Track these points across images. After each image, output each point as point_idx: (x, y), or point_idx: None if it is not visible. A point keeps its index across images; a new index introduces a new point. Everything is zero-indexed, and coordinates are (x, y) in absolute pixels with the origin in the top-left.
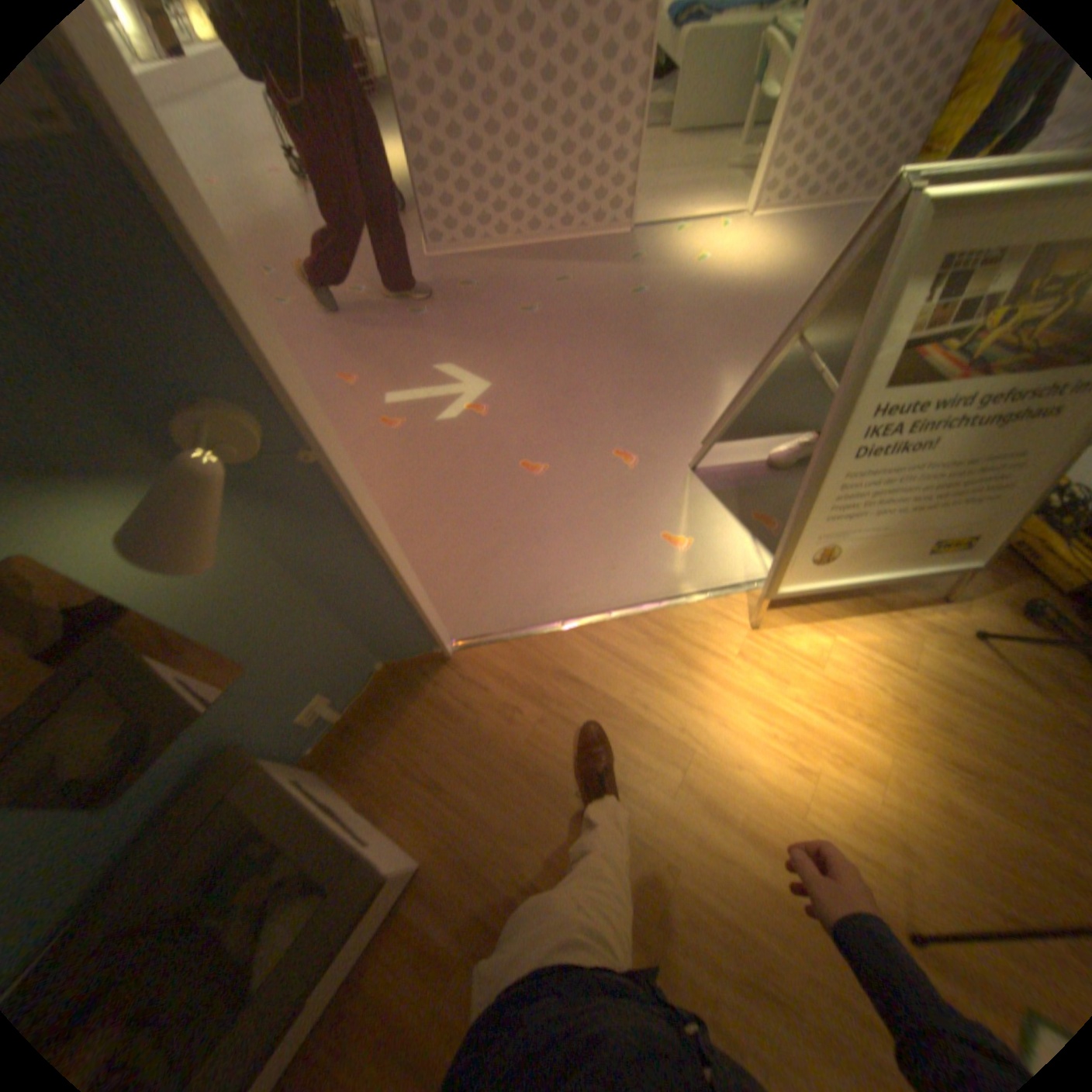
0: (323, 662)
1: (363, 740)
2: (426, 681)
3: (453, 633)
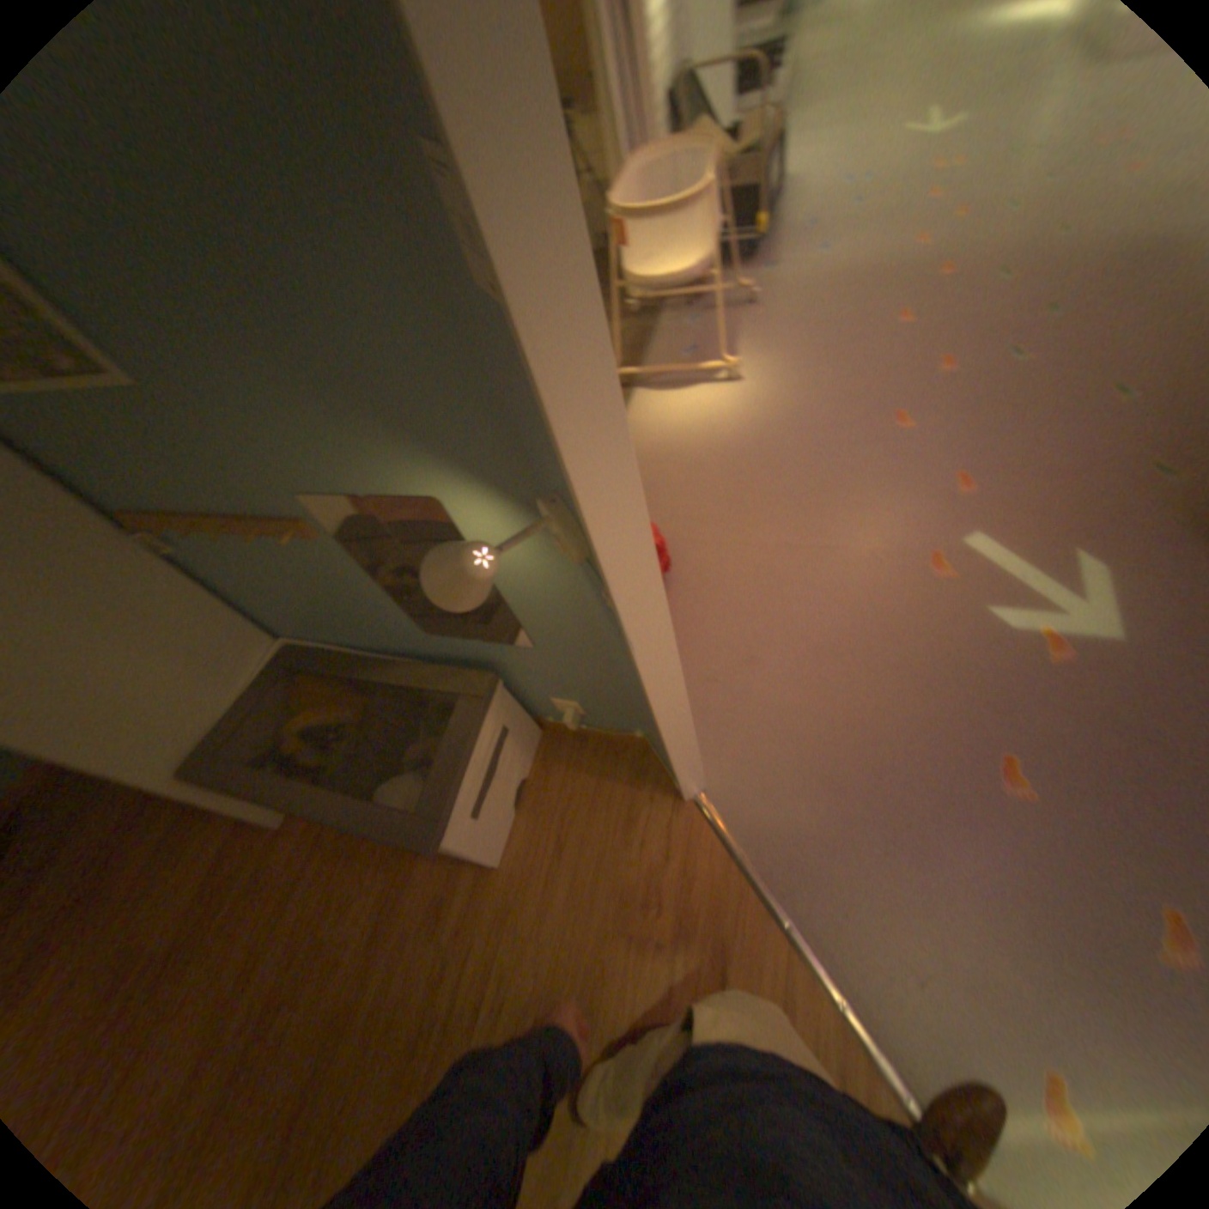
0: (594, 694)
1: (576, 761)
2: (649, 791)
3: (710, 792)
